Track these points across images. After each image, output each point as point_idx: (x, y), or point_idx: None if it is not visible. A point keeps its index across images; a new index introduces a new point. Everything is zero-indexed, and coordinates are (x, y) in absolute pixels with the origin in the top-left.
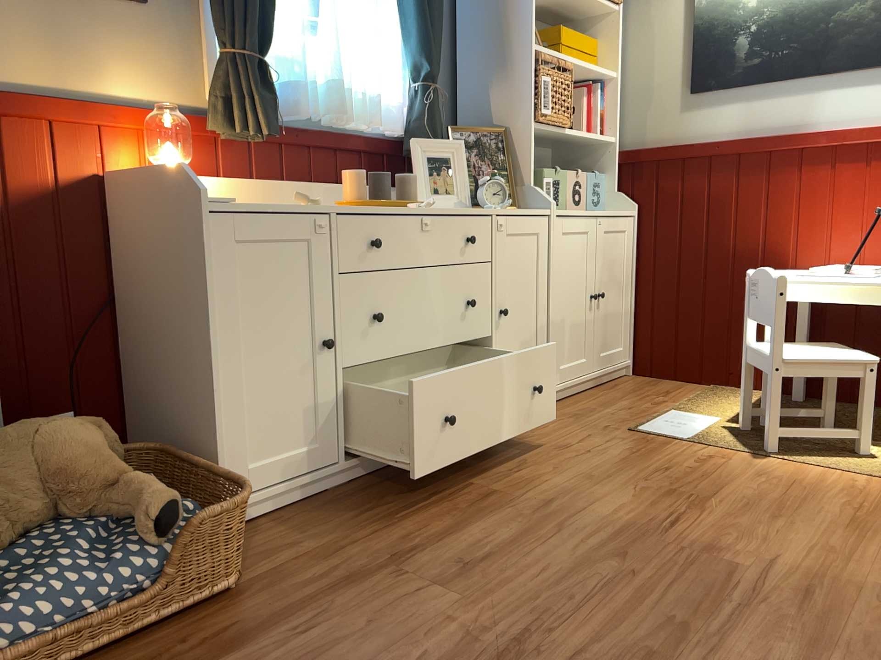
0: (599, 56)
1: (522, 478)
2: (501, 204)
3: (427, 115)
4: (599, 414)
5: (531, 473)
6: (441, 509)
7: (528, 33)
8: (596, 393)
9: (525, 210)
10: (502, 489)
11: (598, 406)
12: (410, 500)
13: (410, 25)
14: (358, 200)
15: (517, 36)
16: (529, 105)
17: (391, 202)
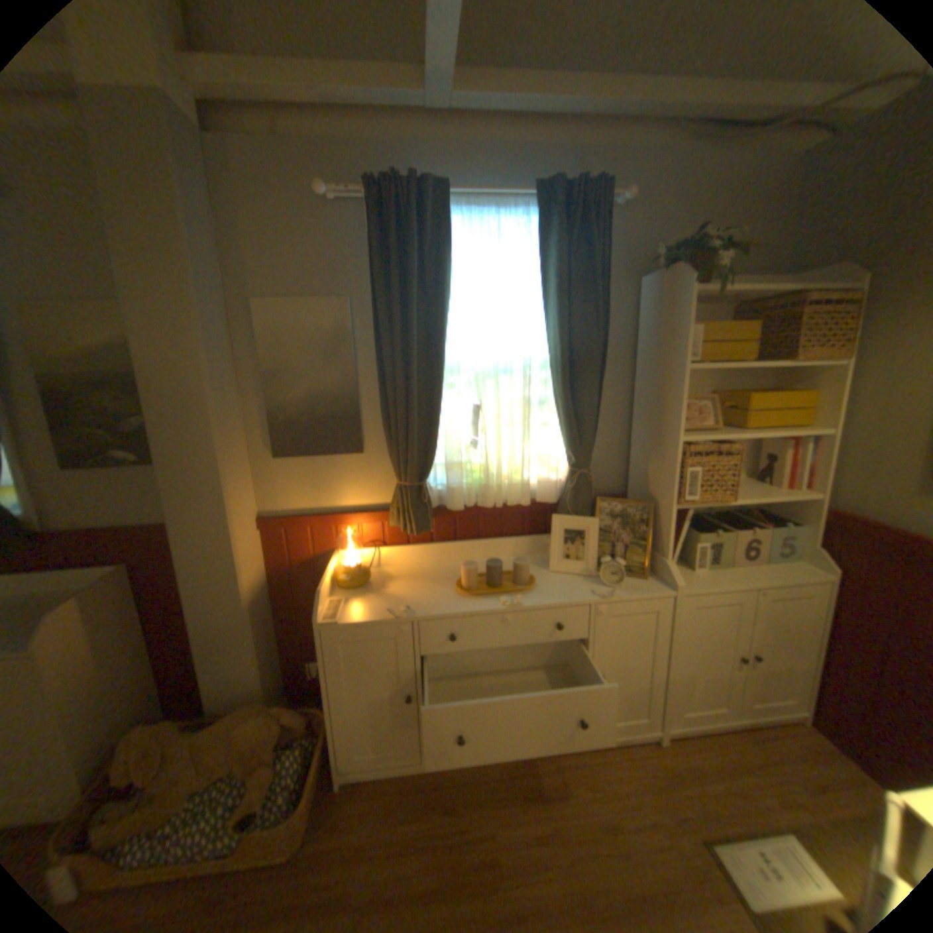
0: (819, 407)
1: (535, 859)
2: (618, 585)
3: (571, 495)
4: (699, 792)
5: (549, 856)
6: (446, 861)
7: (678, 429)
8: (736, 745)
9: (650, 588)
10: (506, 865)
11: (712, 775)
12: (442, 829)
13: (562, 426)
14: (465, 590)
15: (669, 427)
16: (673, 491)
17: (490, 594)
